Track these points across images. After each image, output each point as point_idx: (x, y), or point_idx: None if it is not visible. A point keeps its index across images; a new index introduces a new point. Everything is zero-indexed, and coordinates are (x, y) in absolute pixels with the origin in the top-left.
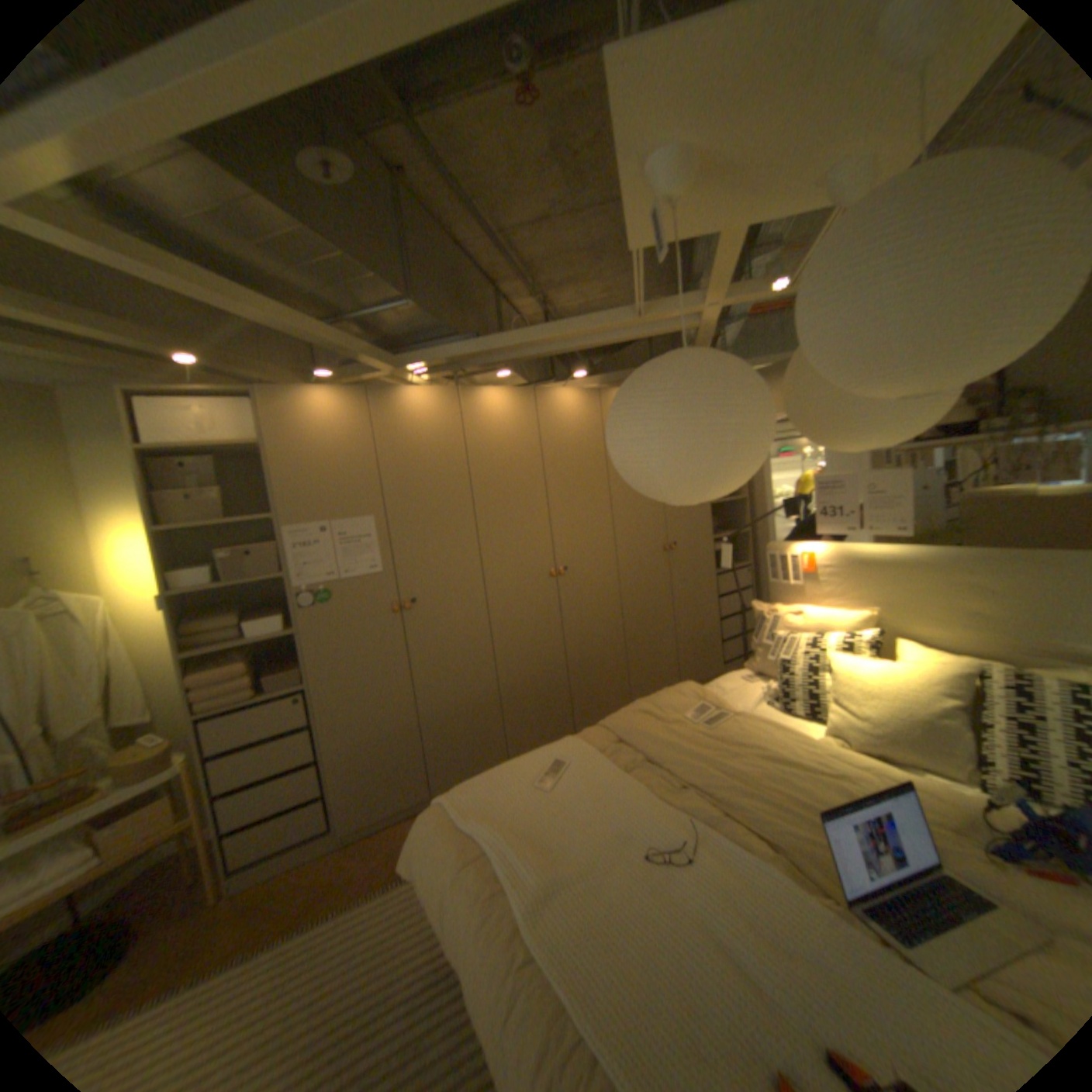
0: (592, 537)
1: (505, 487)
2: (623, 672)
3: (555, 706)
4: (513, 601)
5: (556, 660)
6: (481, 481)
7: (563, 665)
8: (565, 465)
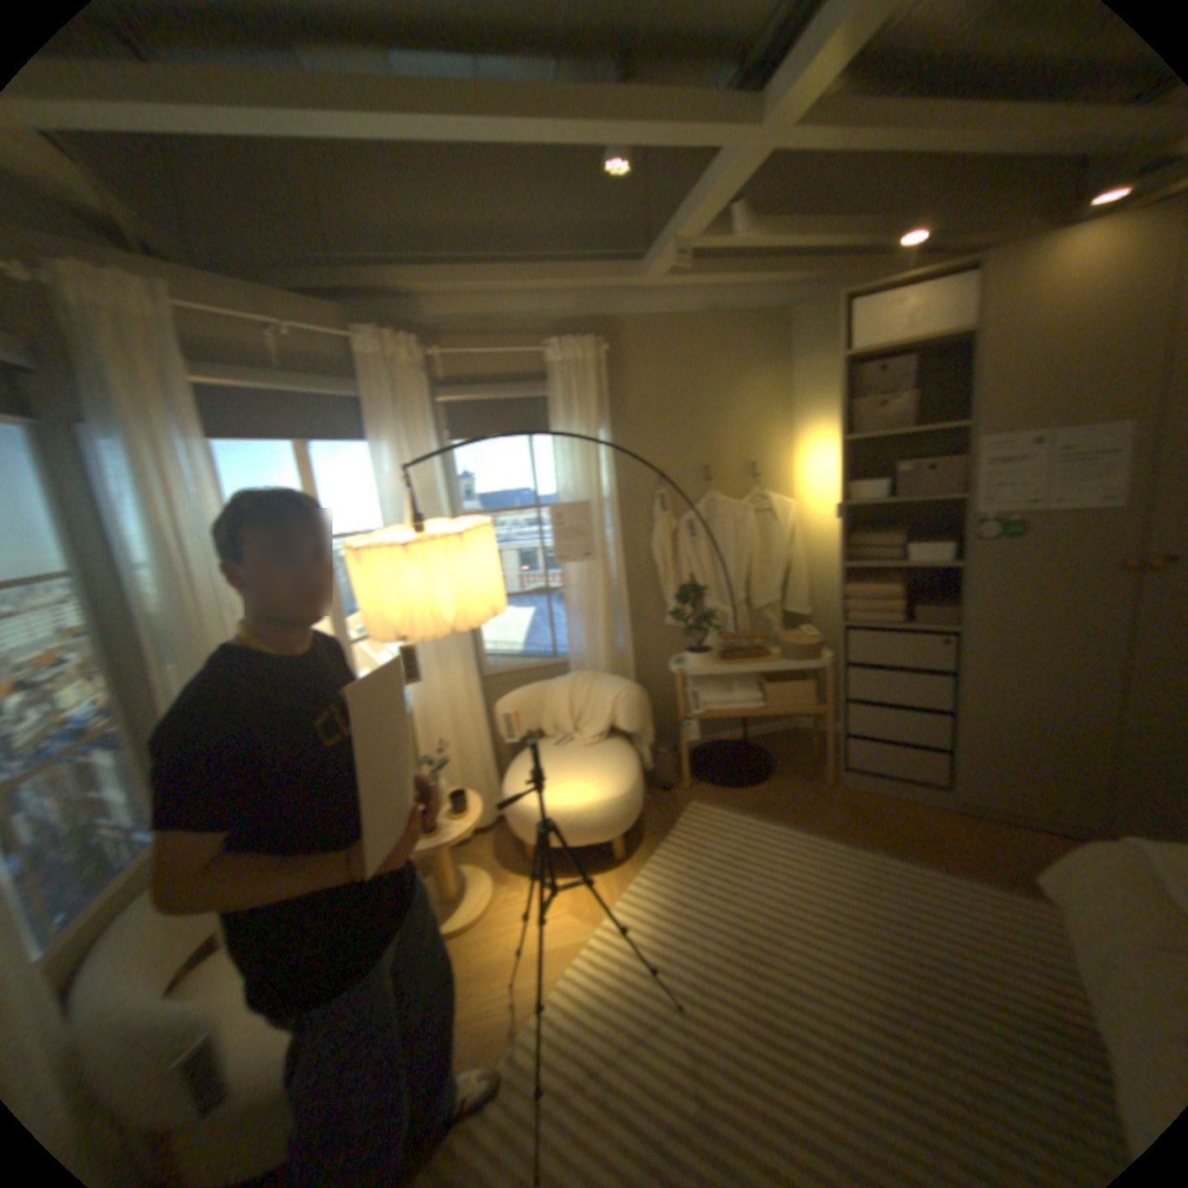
0: None
1: None
2: None
3: None
4: None
5: None
6: None
7: None
8: None
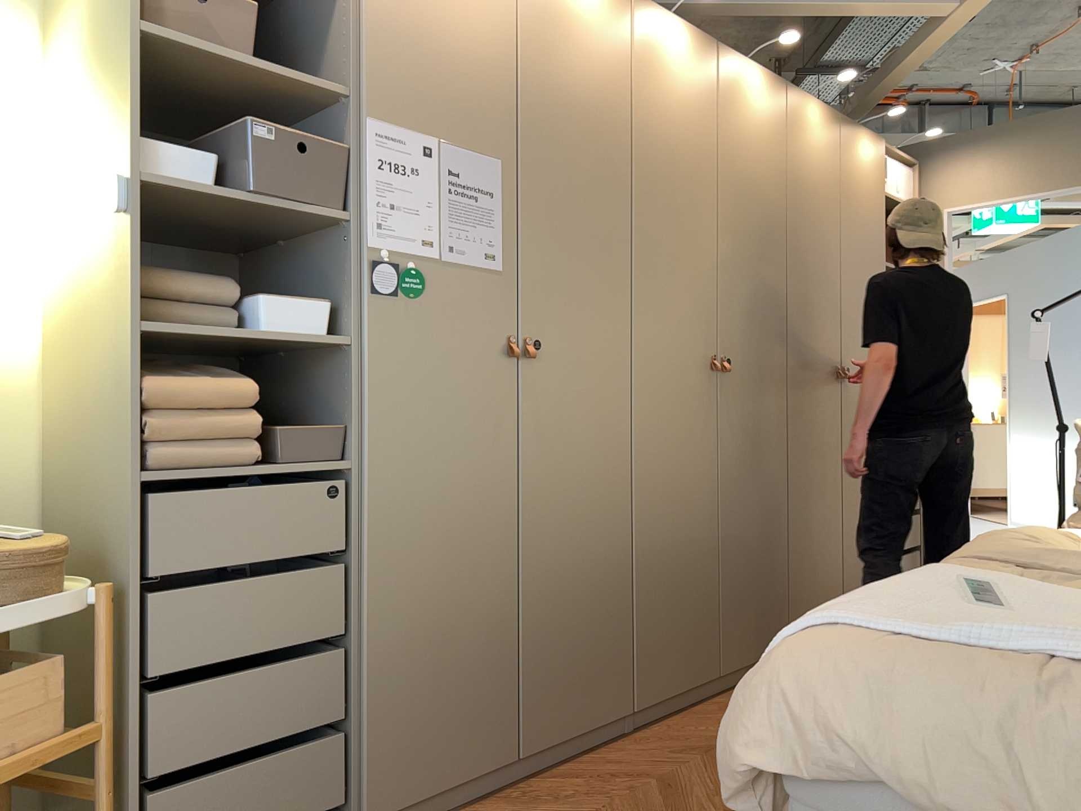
0: (766, 319)
1: (674, 187)
2: (784, 572)
3: (701, 610)
4: (666, 394)
5: (709, 522)
6: (647, 163)
7: (717, 535)
8: (744, 184)
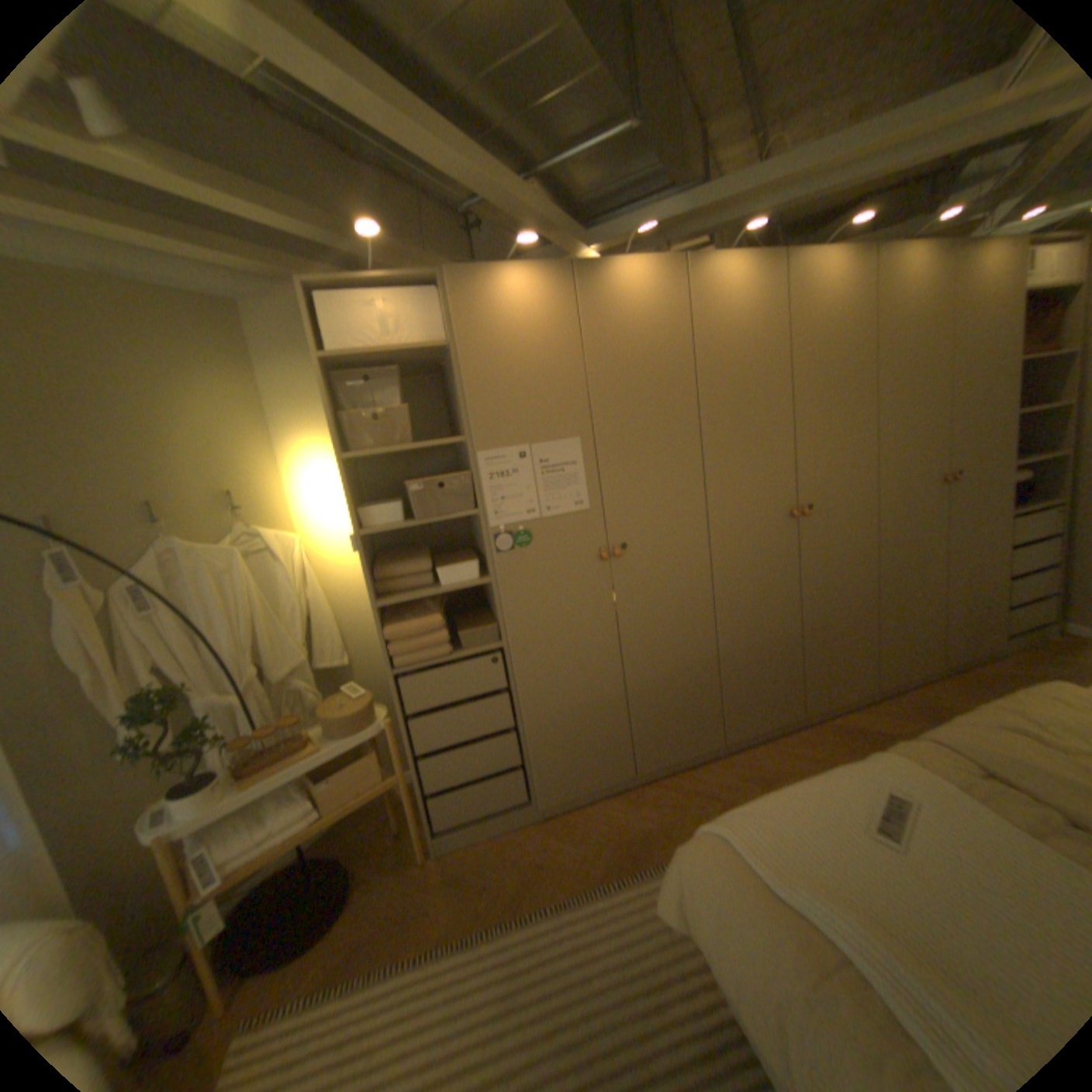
0: (849, 464)
1: (740, 395)
2: (872, 644)
3: (784, 682)
4: (741, 549)
5: (789, 625)
6: (710, 388)
7: (798, 632)
8: (821, 361)
